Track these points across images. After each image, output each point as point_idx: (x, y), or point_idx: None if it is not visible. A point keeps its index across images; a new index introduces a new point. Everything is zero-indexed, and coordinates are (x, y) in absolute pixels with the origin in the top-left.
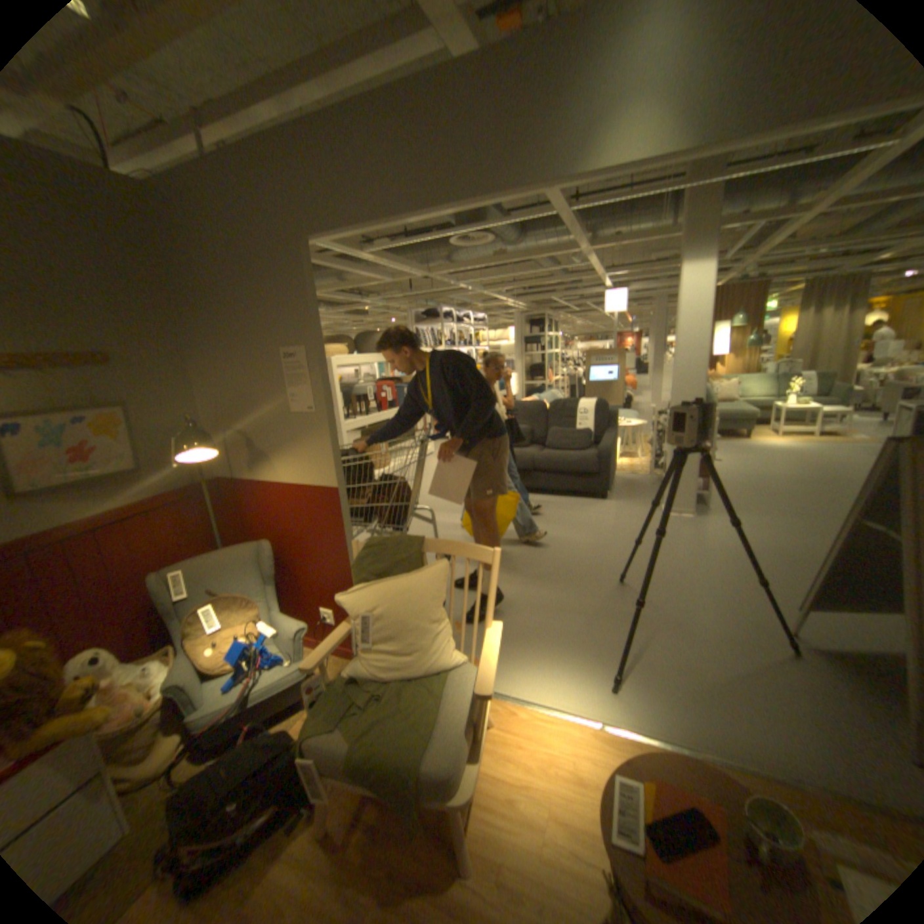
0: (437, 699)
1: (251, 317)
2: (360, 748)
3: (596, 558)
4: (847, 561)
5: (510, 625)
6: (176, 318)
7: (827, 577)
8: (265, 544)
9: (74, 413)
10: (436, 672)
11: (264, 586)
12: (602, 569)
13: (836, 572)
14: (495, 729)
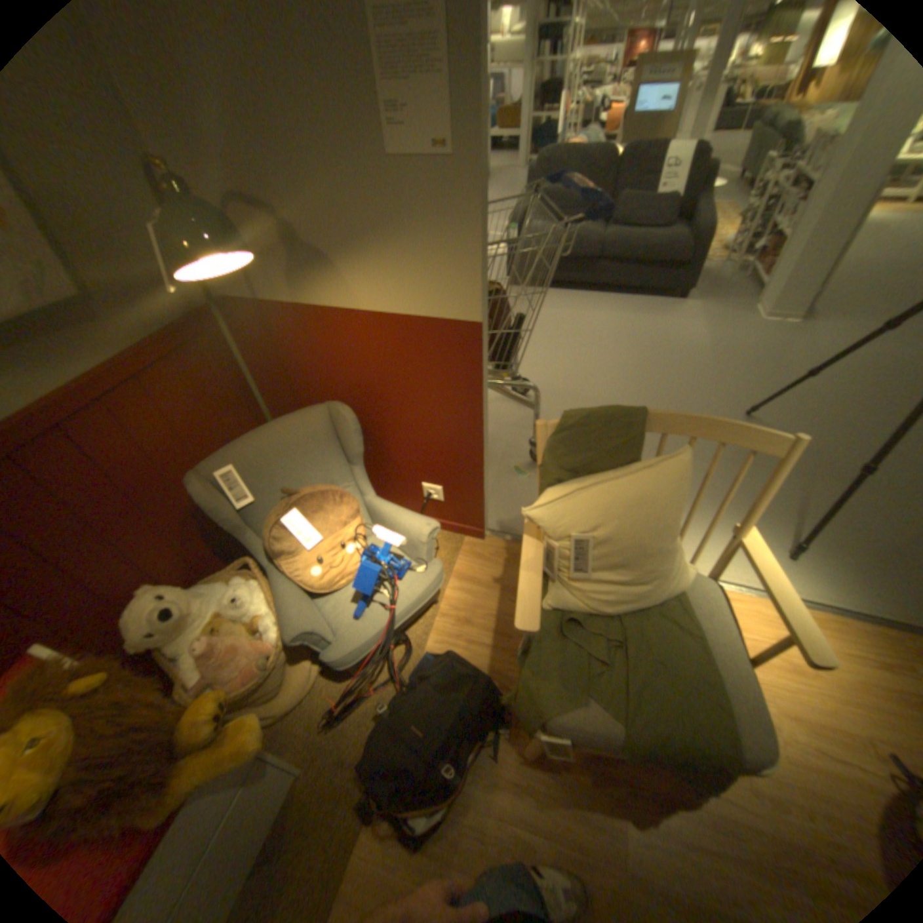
0: (697, 638)
1: None
2: (642, 728)
3: (704, 382)
4: None
5: None
6: None
7: None
8: (343, 410)
9: None
10: (678, 598)
11: (350, 465)
12: (716, 396)
13: None
14: None
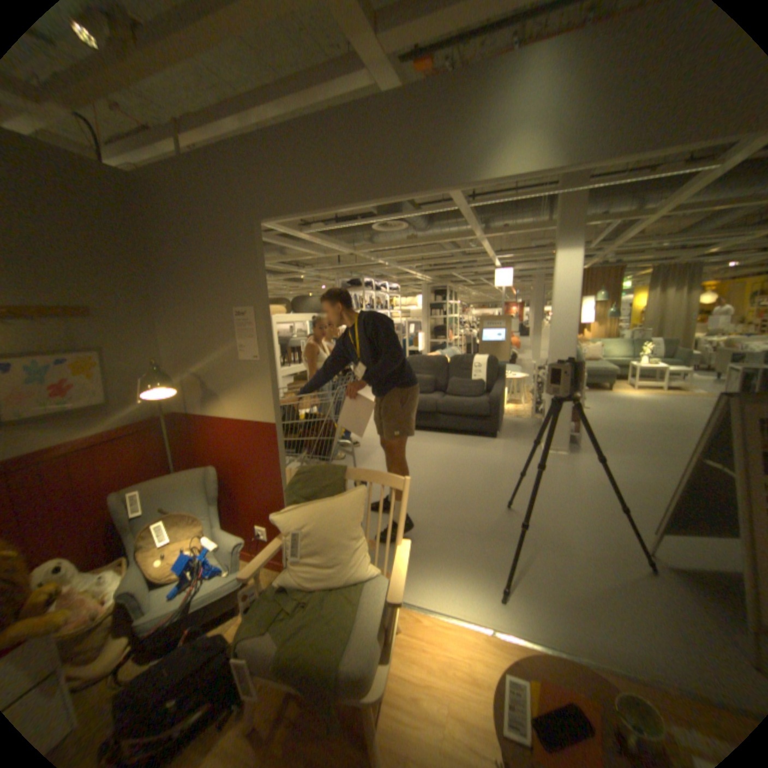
0: (354, 607)
1: (210, 282)
2: (287, 649)
3: (488, 487)
4: (692, 493)
5: (416, 543)
6: (148, 280)
7: (677, 506)
8: (210, 470)
9: (57, 356)
10: (354, 583)
11: (208, 506)
12: (493, 496)
13: (684, 502)
14: (402, 634)
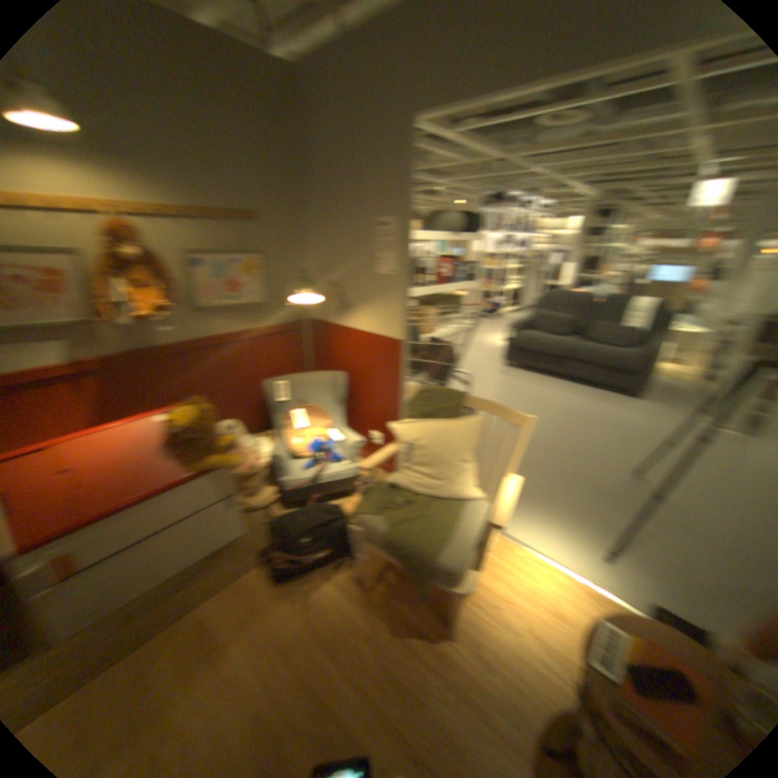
0: (458, 518)
1: (362, 188)
2: (398, 531)
3: (617, 449)
4: None
5: None
6: (306, 186)
7: None
8: (345, 375)
9: (239, 256)
10: (460, 499)
11: (340, 405)
12: (622, 460)
13: None
14: (496, 555)
